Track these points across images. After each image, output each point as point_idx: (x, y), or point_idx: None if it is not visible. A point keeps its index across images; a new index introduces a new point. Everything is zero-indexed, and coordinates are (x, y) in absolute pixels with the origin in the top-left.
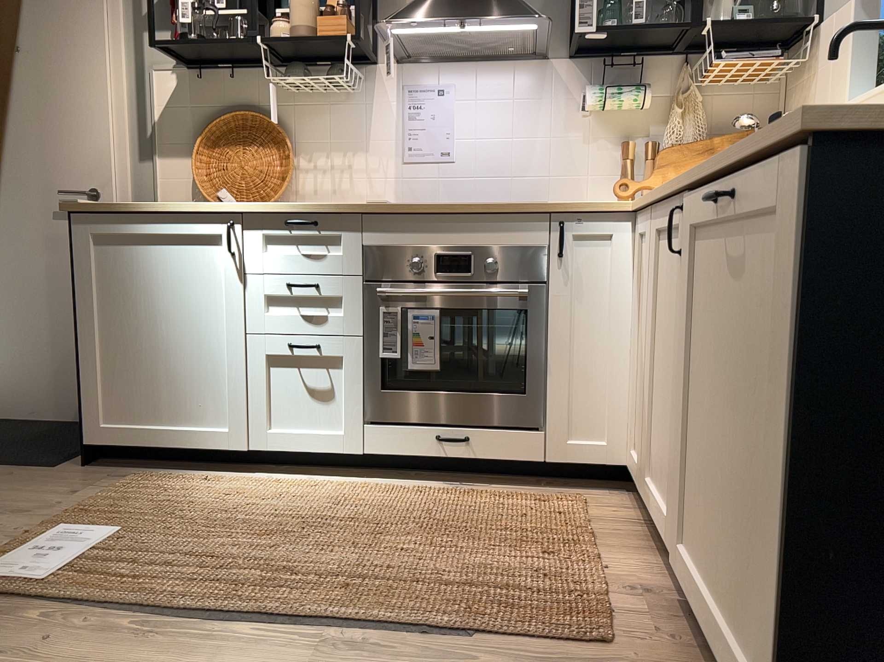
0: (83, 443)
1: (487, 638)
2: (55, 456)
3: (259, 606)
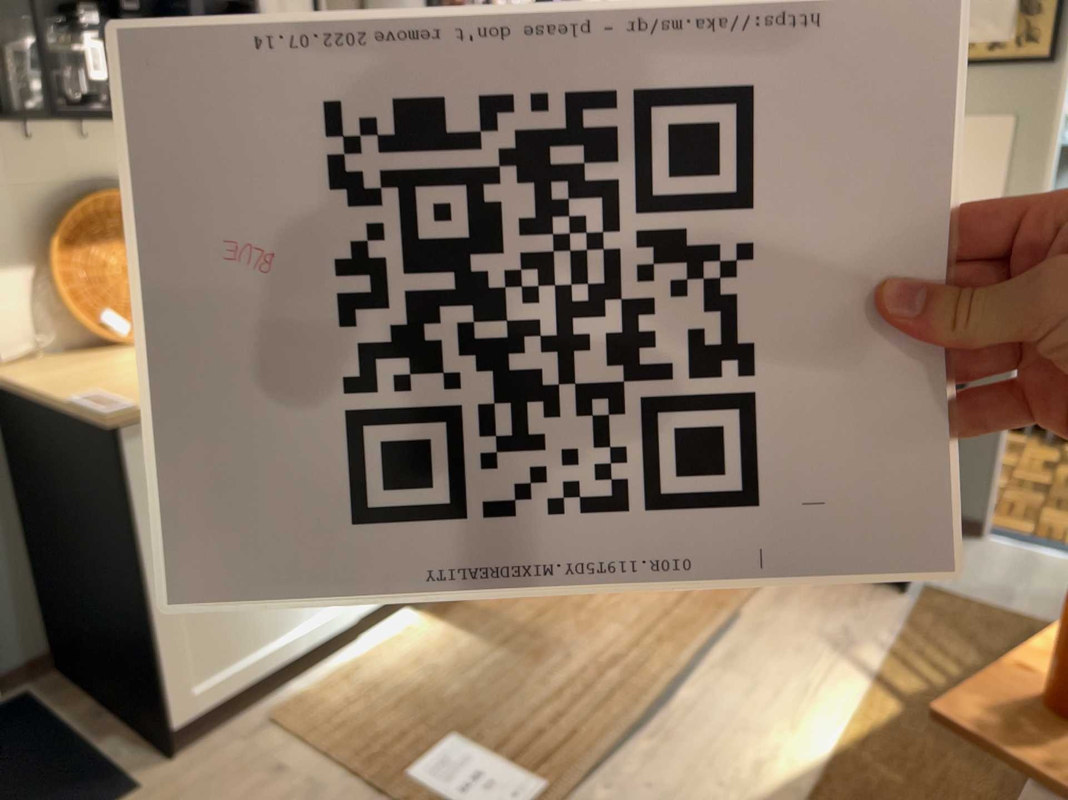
0: (168, 731)
1: (744, 609)
2: (85, 787)
3: (655, 680)
